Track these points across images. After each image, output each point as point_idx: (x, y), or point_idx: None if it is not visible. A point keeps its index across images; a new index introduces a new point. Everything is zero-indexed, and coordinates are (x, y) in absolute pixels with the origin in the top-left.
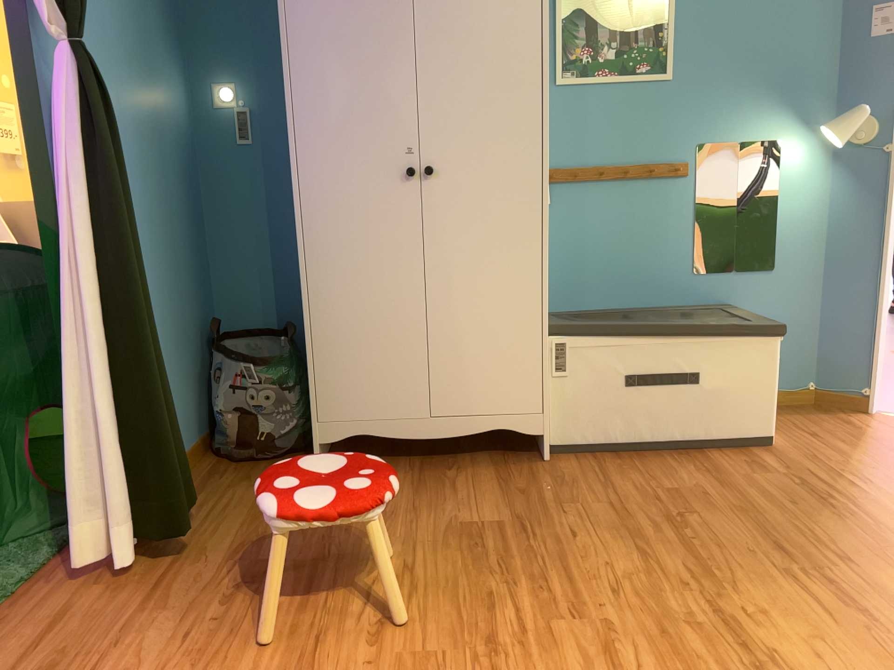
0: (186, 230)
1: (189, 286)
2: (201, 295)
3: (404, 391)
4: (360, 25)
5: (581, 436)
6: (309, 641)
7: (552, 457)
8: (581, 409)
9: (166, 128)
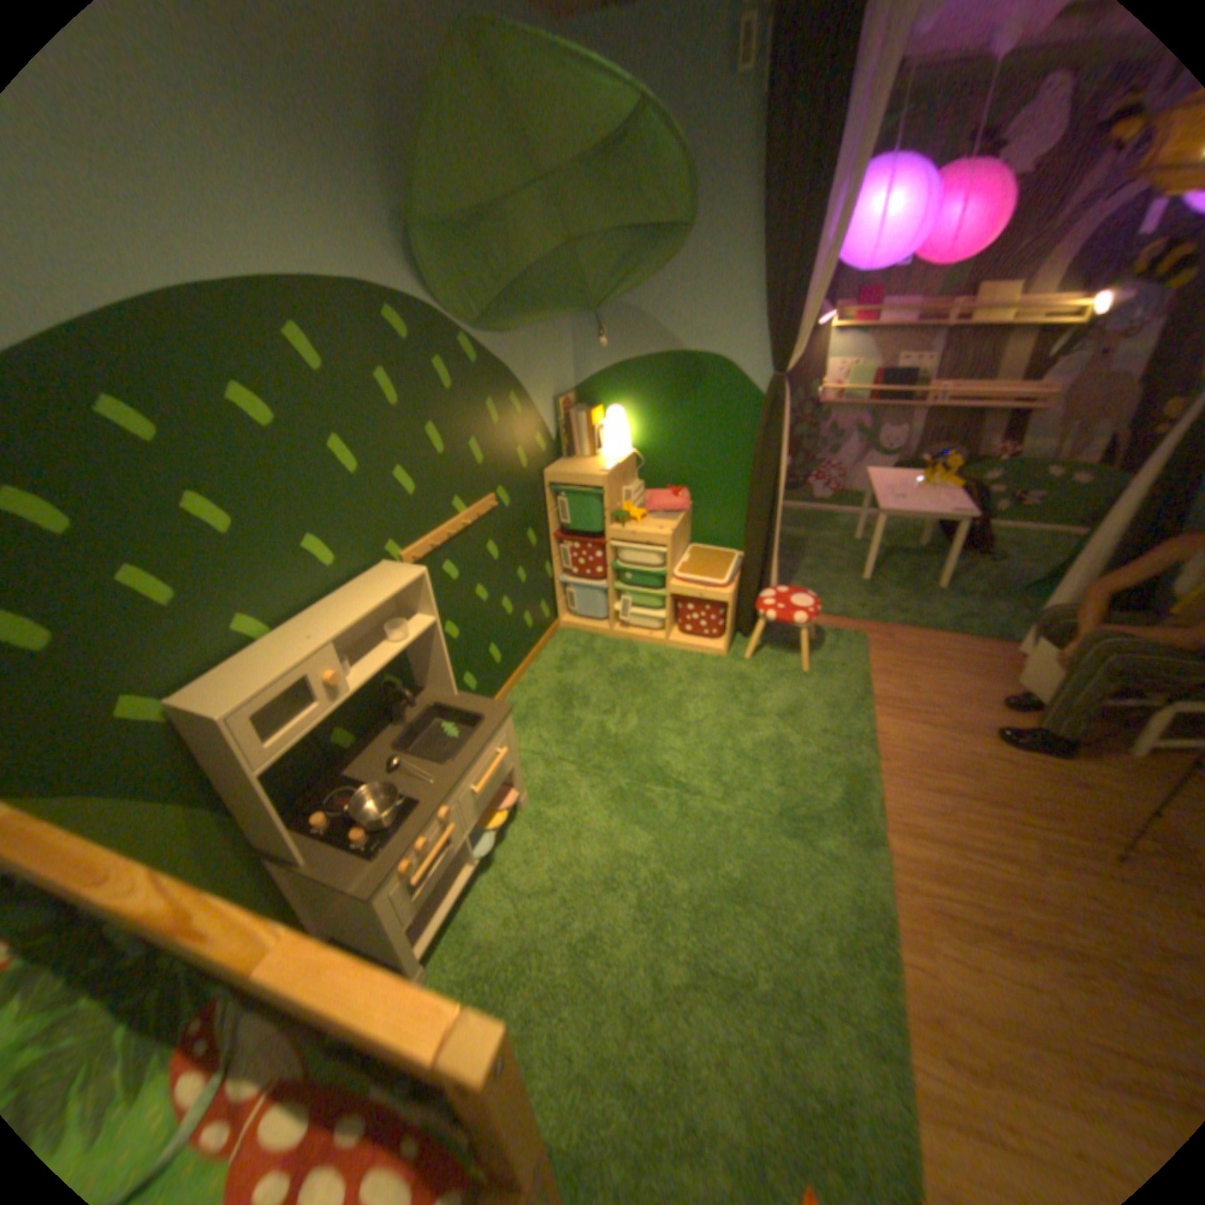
0: None
1: None
2: None
3: None
4: None
5: None
6: (986, 740)
7: None
8: None
9: None
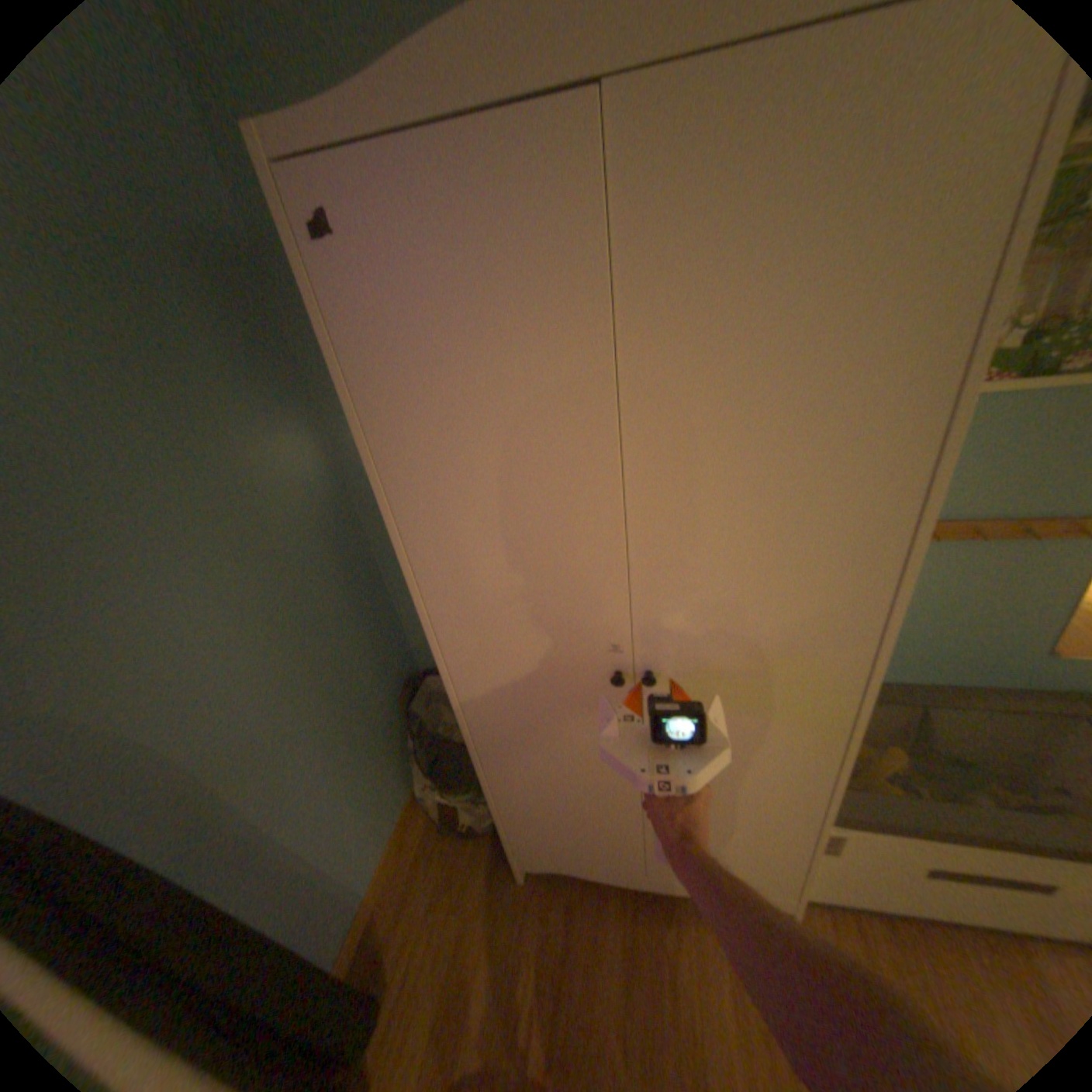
0: (347, 624)
1: (364, 679)
2: (385, 666)
3: (619, 857)
4: (519, 455)
5: (852, 905)
6: None
7: (807, 921)
8: (859, 887)
9: (279, 536)
